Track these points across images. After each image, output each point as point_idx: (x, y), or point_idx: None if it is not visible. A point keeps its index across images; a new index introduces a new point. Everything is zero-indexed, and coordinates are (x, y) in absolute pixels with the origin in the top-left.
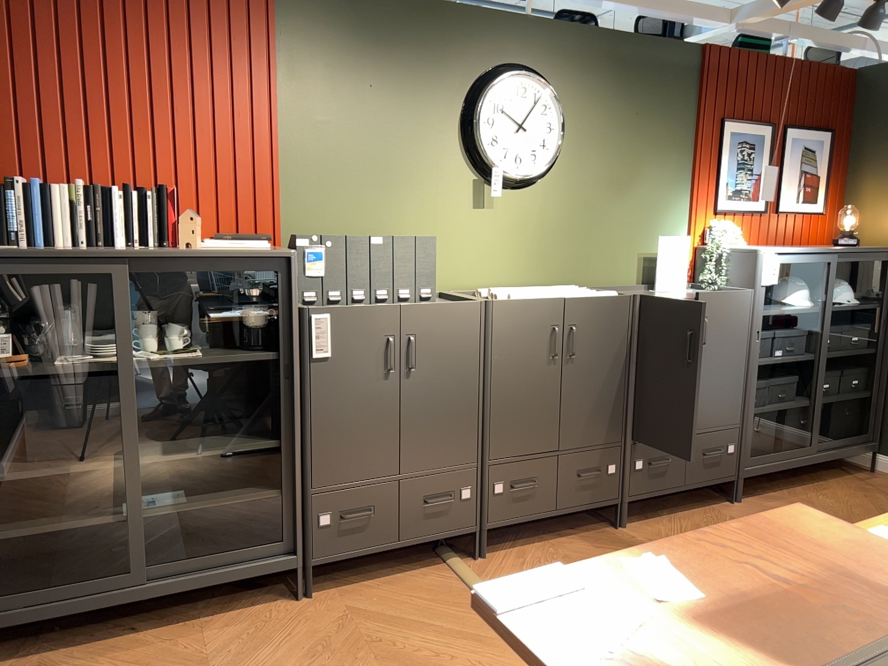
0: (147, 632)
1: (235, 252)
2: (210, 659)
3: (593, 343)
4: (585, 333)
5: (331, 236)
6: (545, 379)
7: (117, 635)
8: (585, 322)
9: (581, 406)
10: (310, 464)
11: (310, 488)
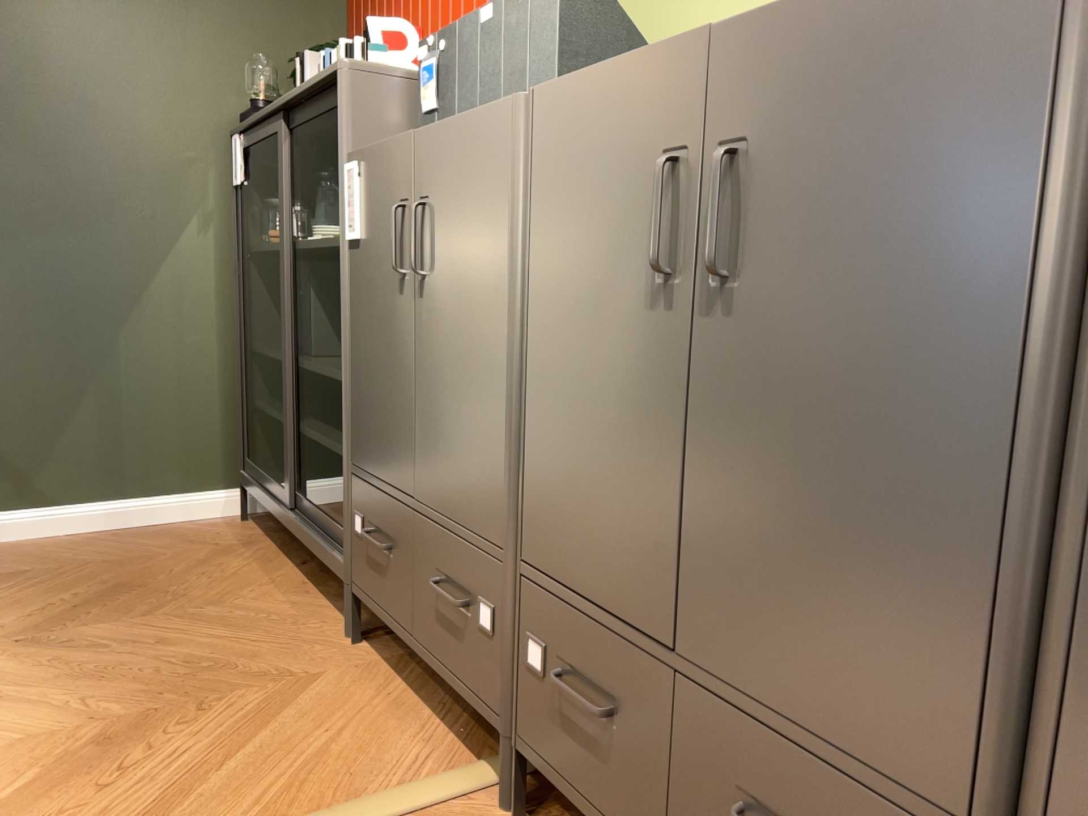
0: (291, 570)
1: (314, 81)
2: (219, 606)
3: (819, 221)
4: (780, 173)
5: (445, 34)
6: (639, 355)
7: (290, 560)
8: (783, 121)
9: (756, 512)
10: (350, 421)
11: (350, 462)
